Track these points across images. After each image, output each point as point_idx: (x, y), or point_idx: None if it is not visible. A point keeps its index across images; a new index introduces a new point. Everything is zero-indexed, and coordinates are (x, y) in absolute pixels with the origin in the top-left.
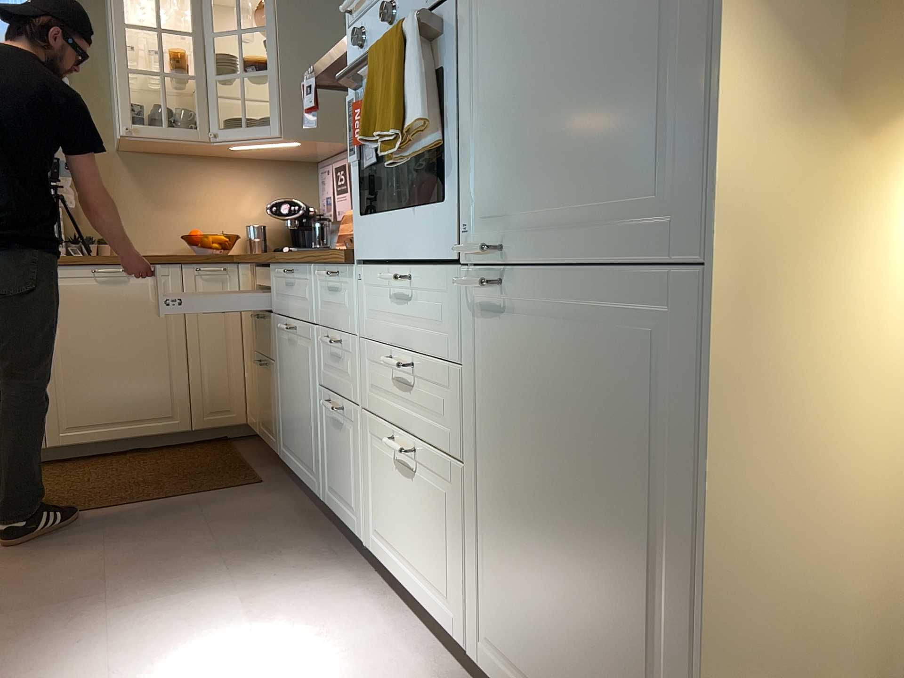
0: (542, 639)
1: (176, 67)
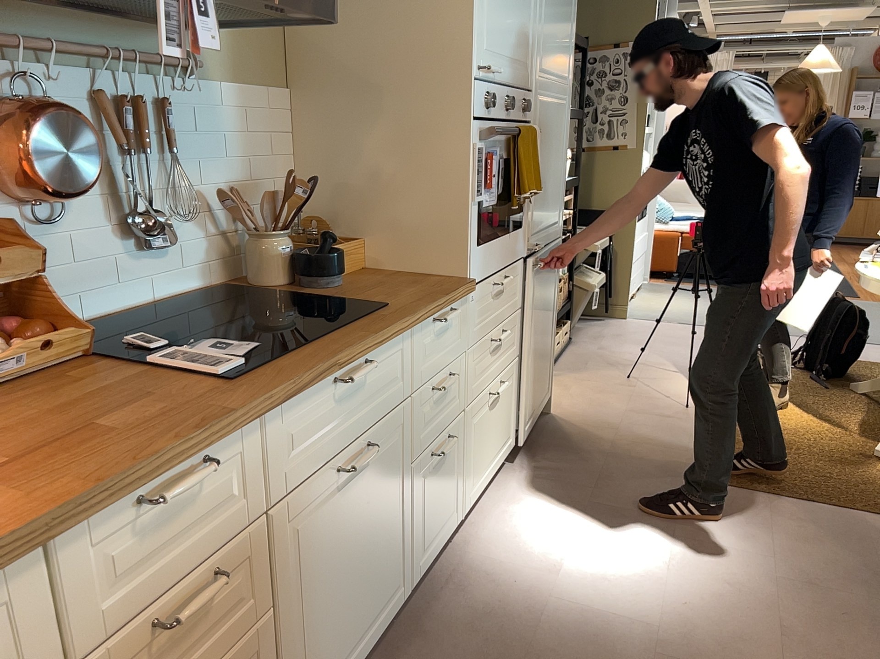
0: (534, 385)
1: None
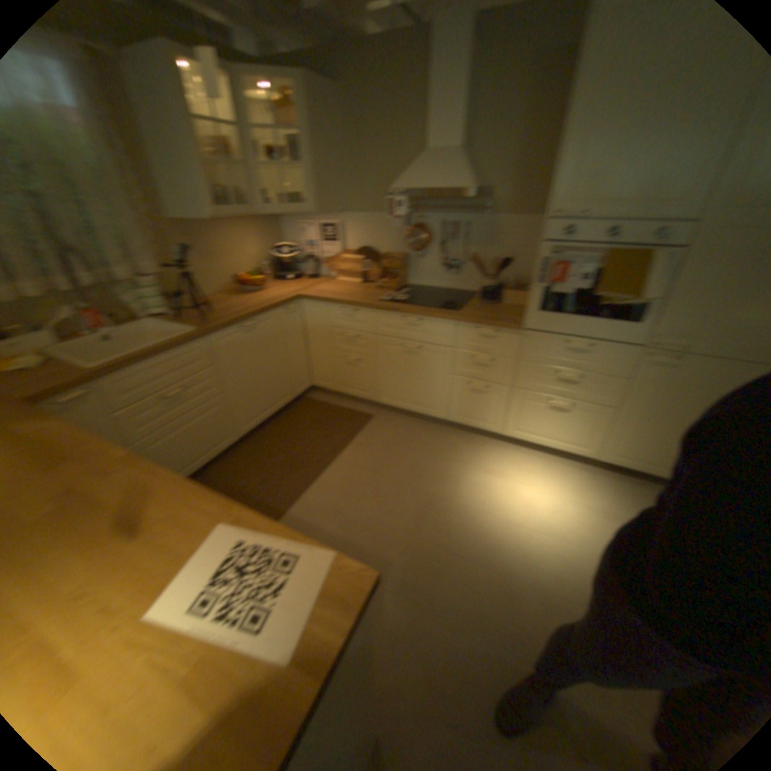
0: (656, 450)
1: (214, 148)
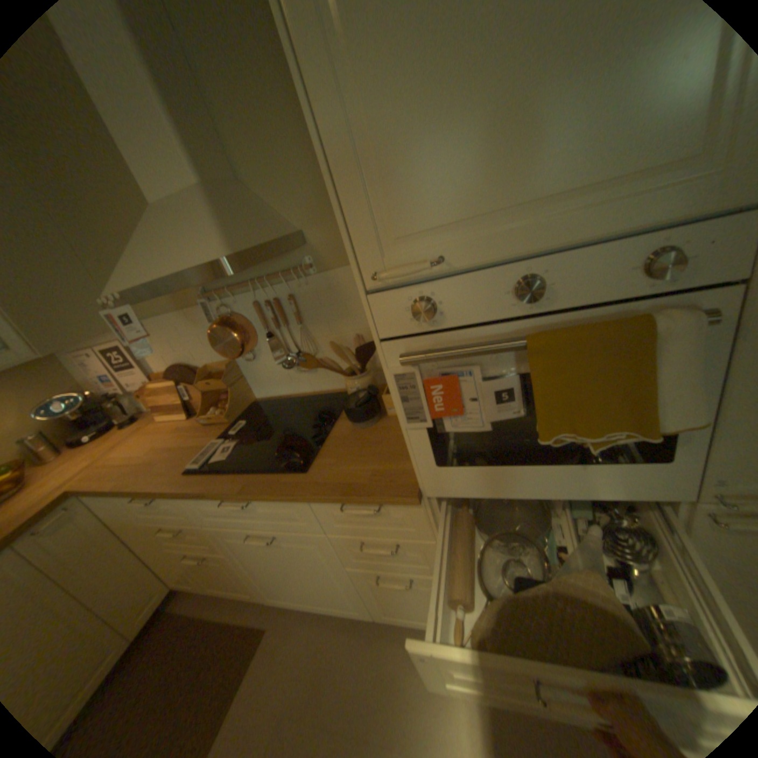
0: None
1: None
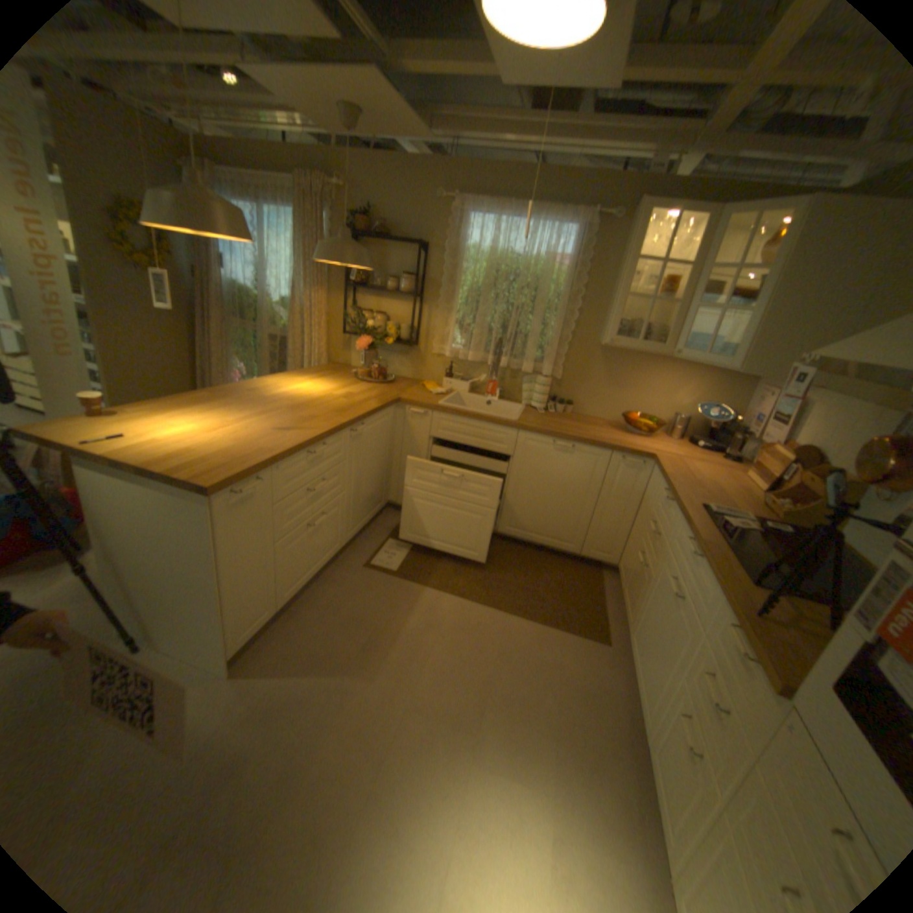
0: None
1: (667, 286)
